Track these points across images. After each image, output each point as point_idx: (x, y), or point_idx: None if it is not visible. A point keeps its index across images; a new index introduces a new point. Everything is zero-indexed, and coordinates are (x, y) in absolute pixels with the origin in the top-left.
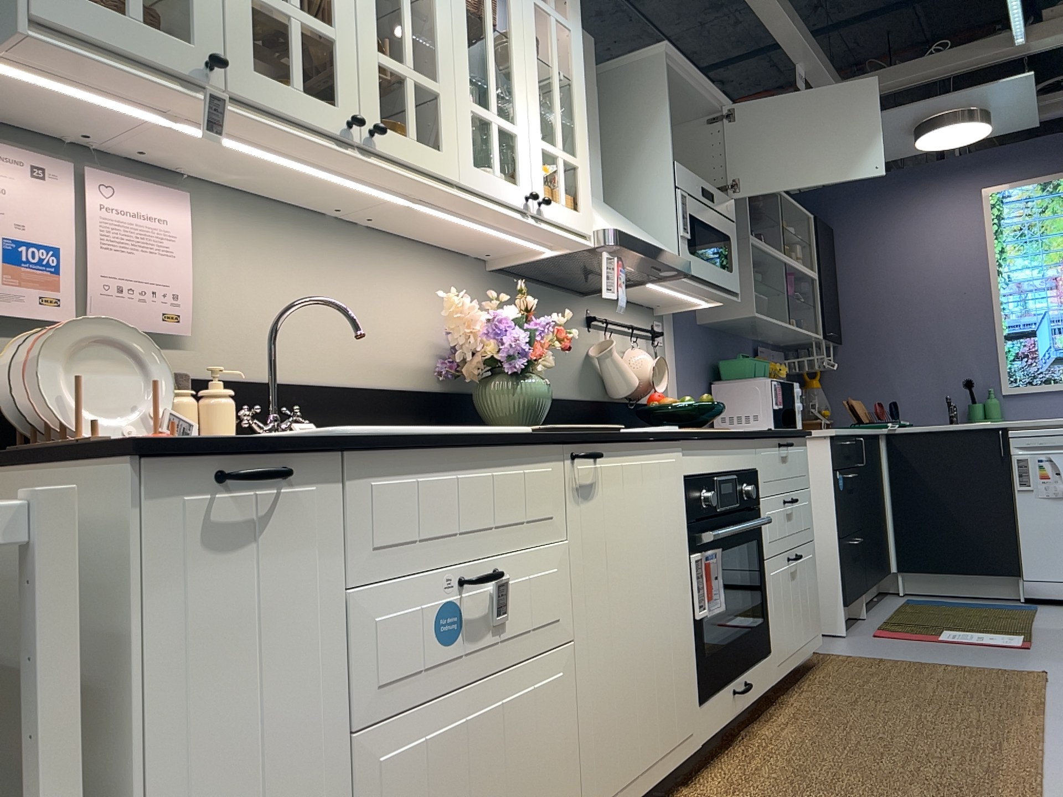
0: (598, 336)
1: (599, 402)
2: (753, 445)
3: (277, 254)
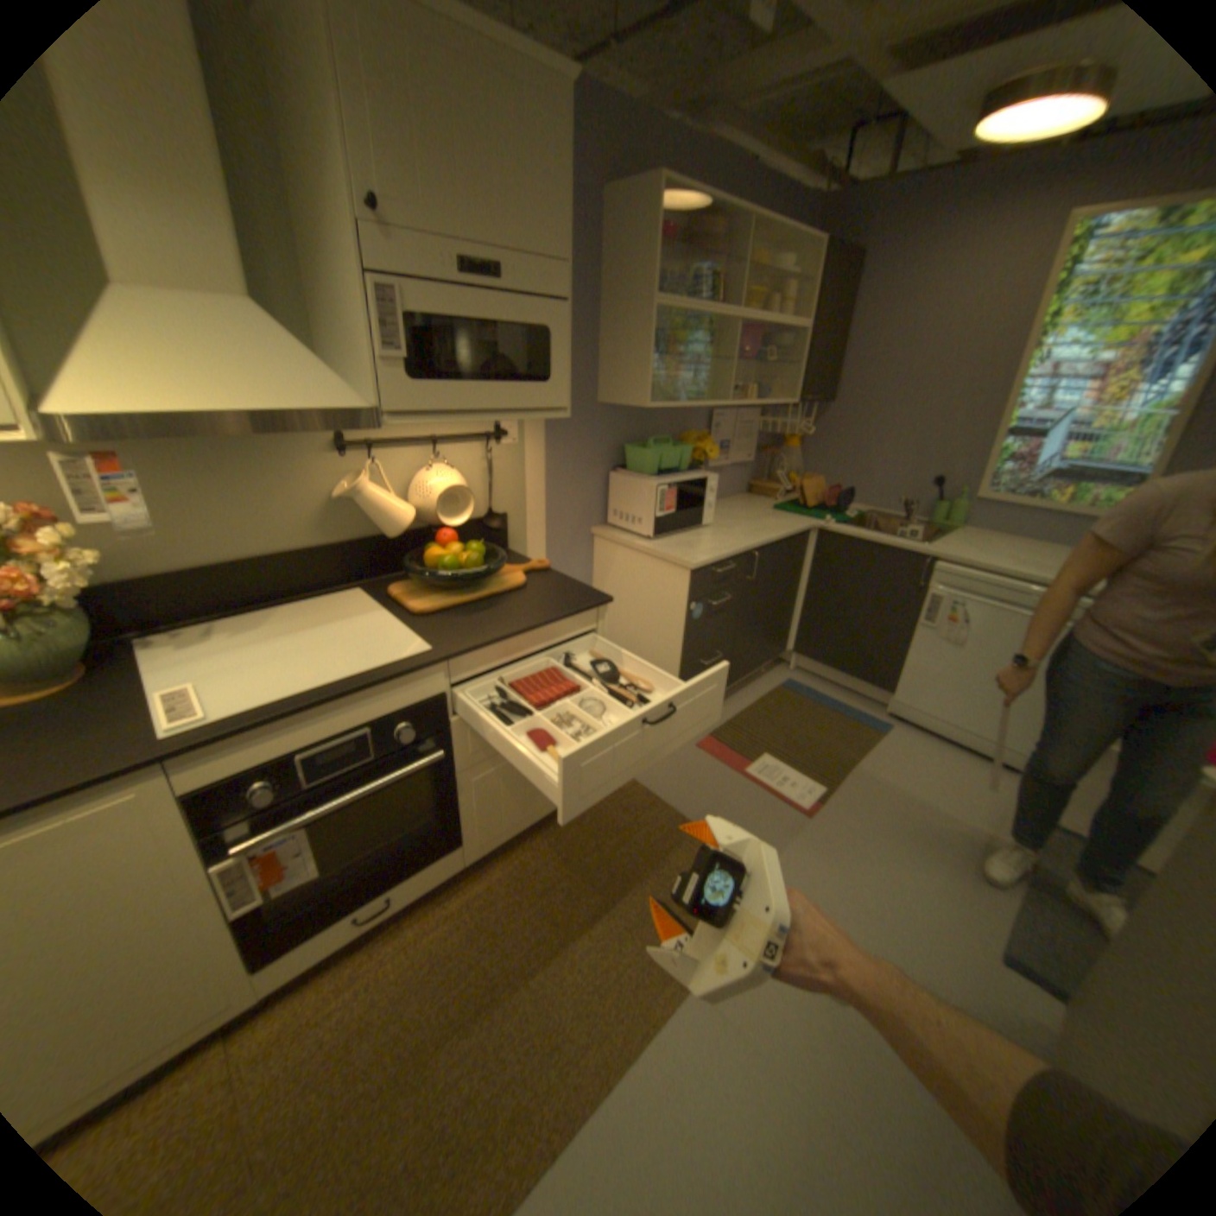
0: (358, 460)
1: (361, 540)
2: (432, 672)
3: None
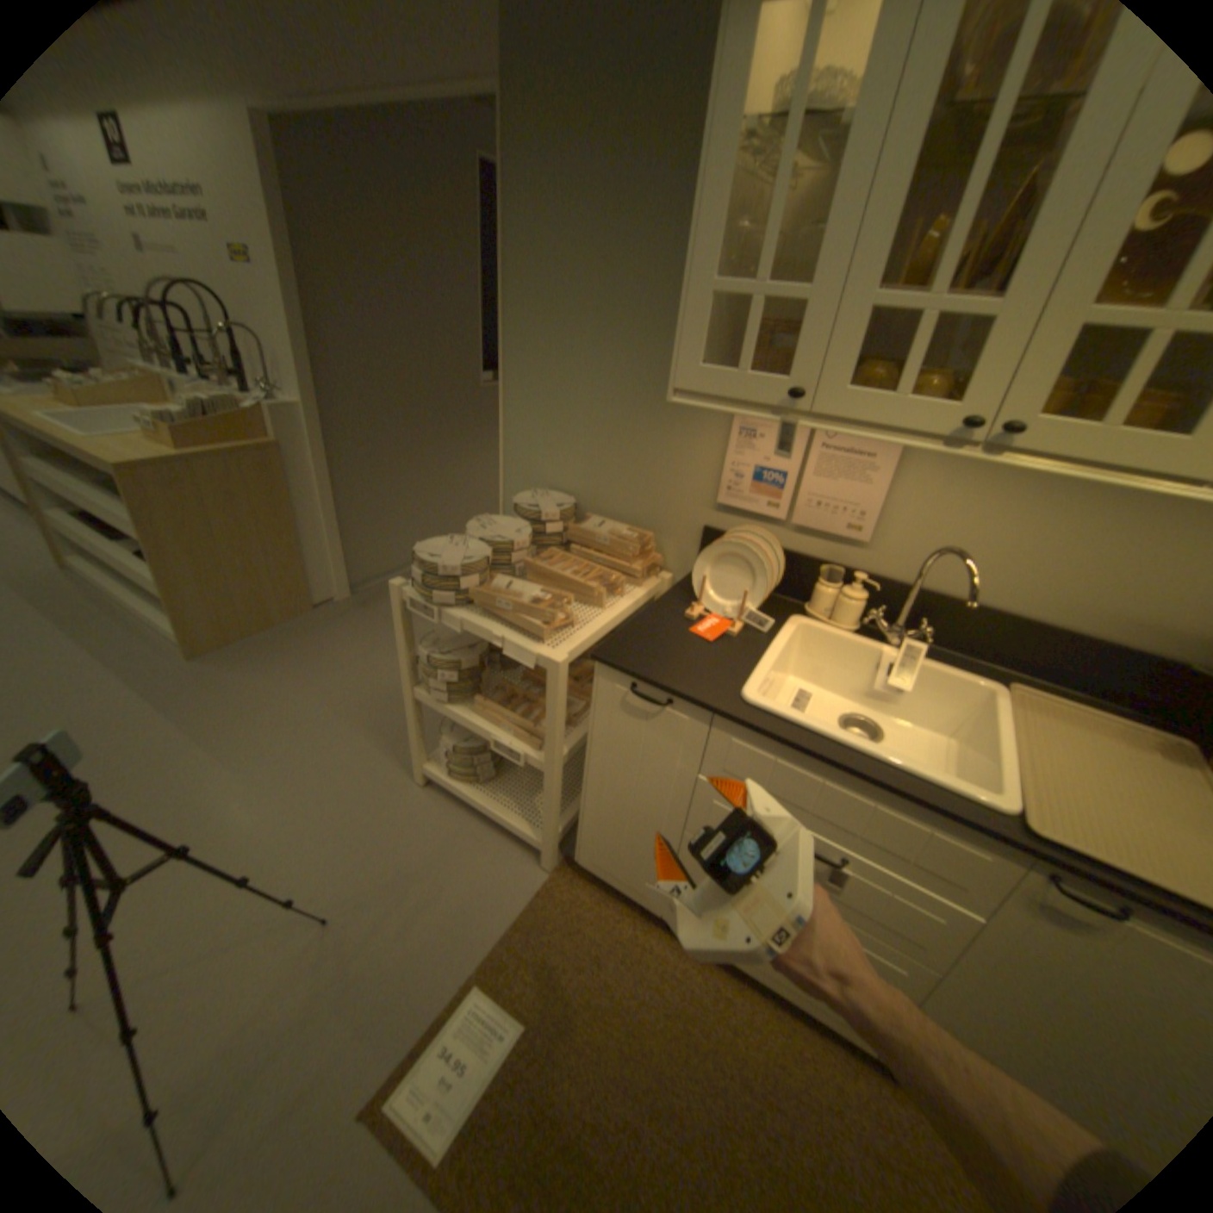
0: None
1: None
2: None
3: (1007, 481)
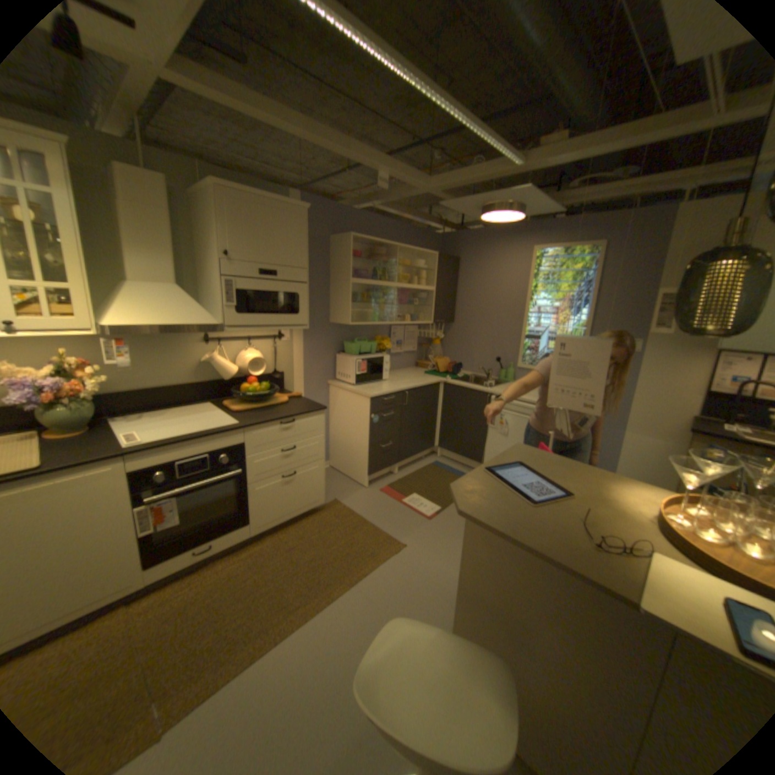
0: (215, 346)
1: (213, 381)
2: (239, 433)
3: None
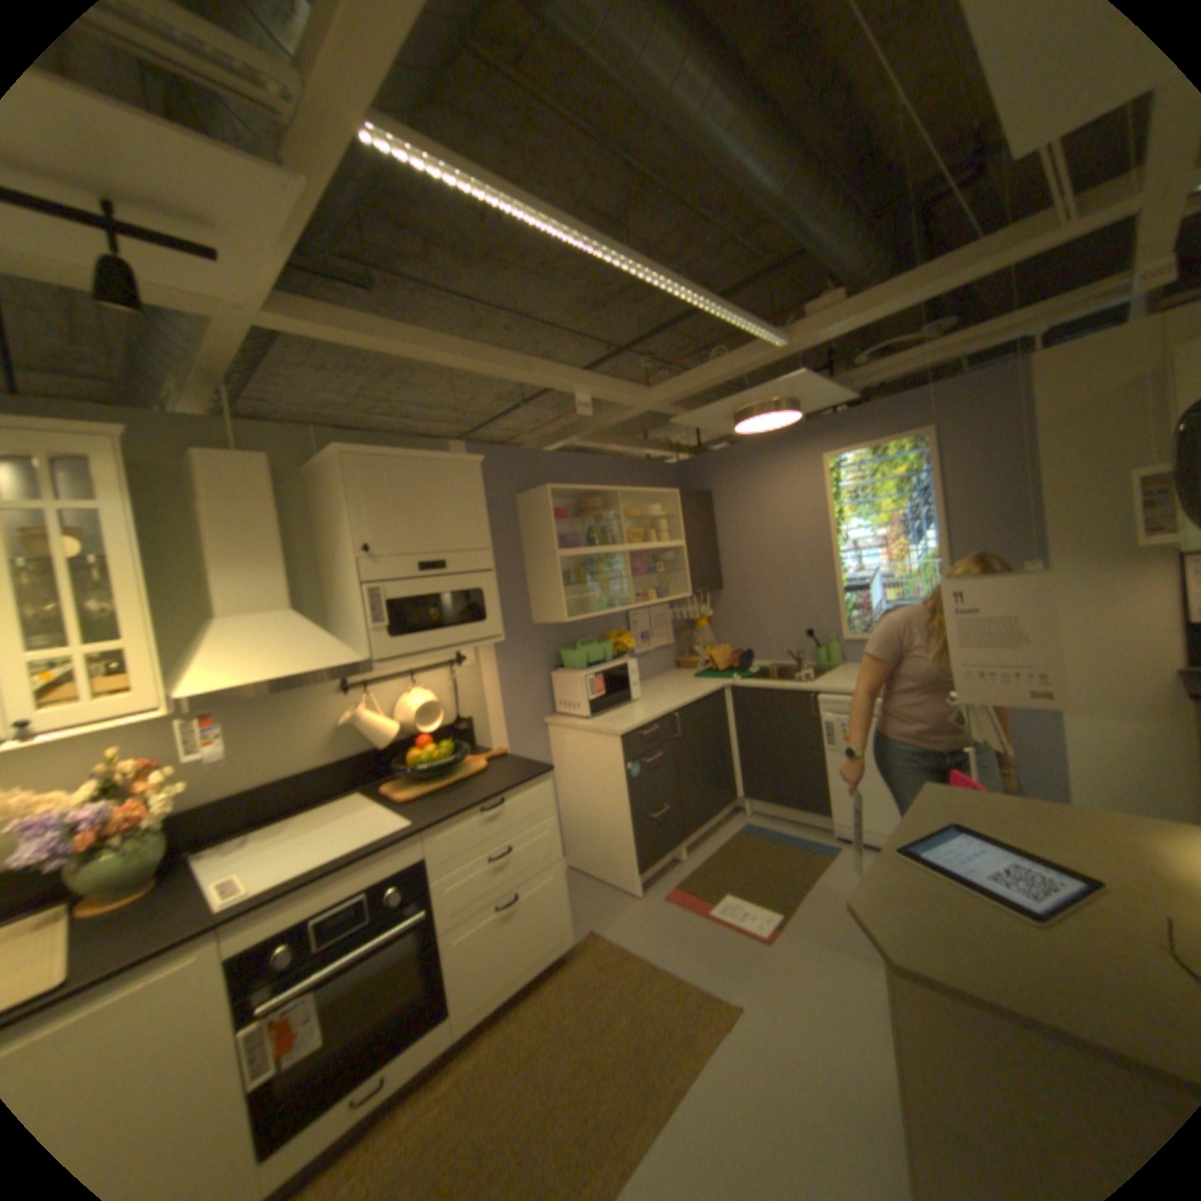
0: (356, 696)
1: (358, 756)
2: (411, 843)
3: None
